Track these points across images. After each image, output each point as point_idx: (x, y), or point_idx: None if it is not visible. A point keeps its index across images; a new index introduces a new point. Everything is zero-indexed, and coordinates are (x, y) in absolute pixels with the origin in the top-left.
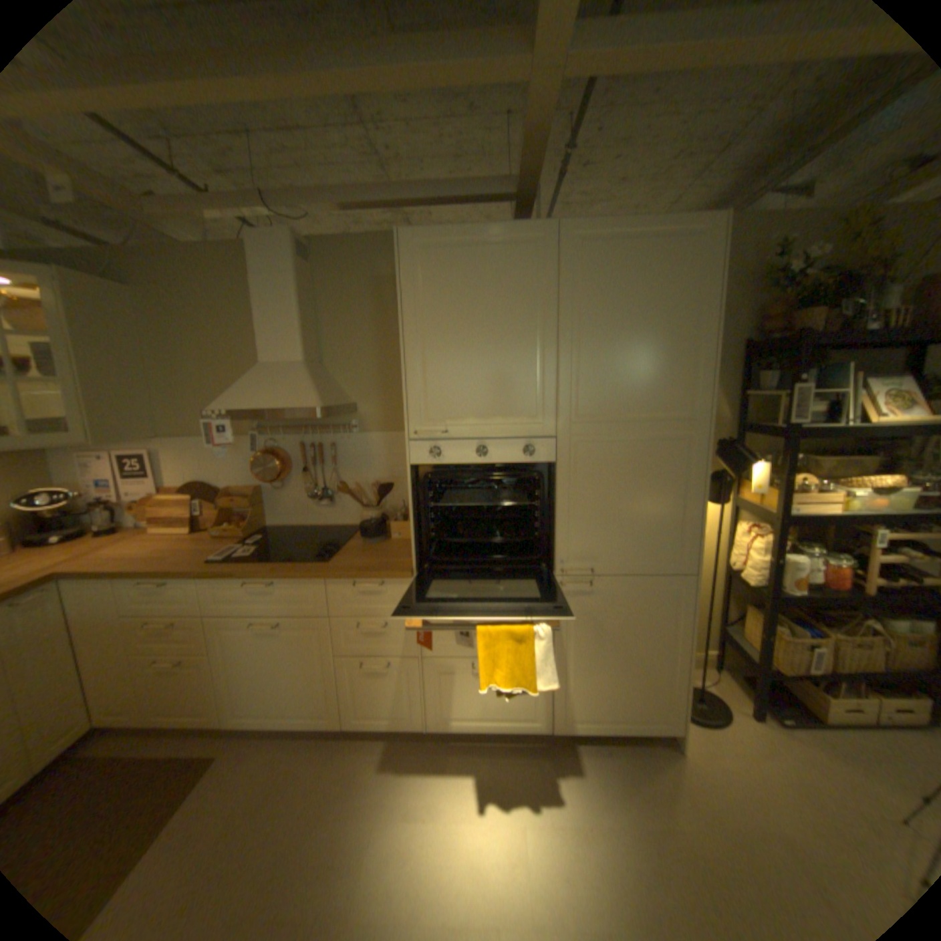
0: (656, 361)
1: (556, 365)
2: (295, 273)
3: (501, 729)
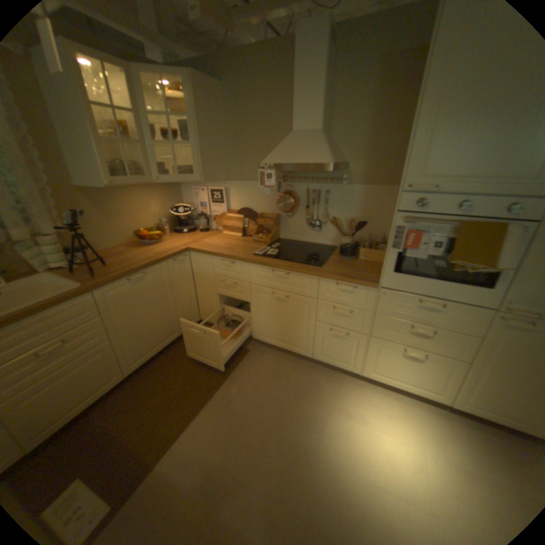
0: None
1: None
2: (327, 55)
3: (413, 390)
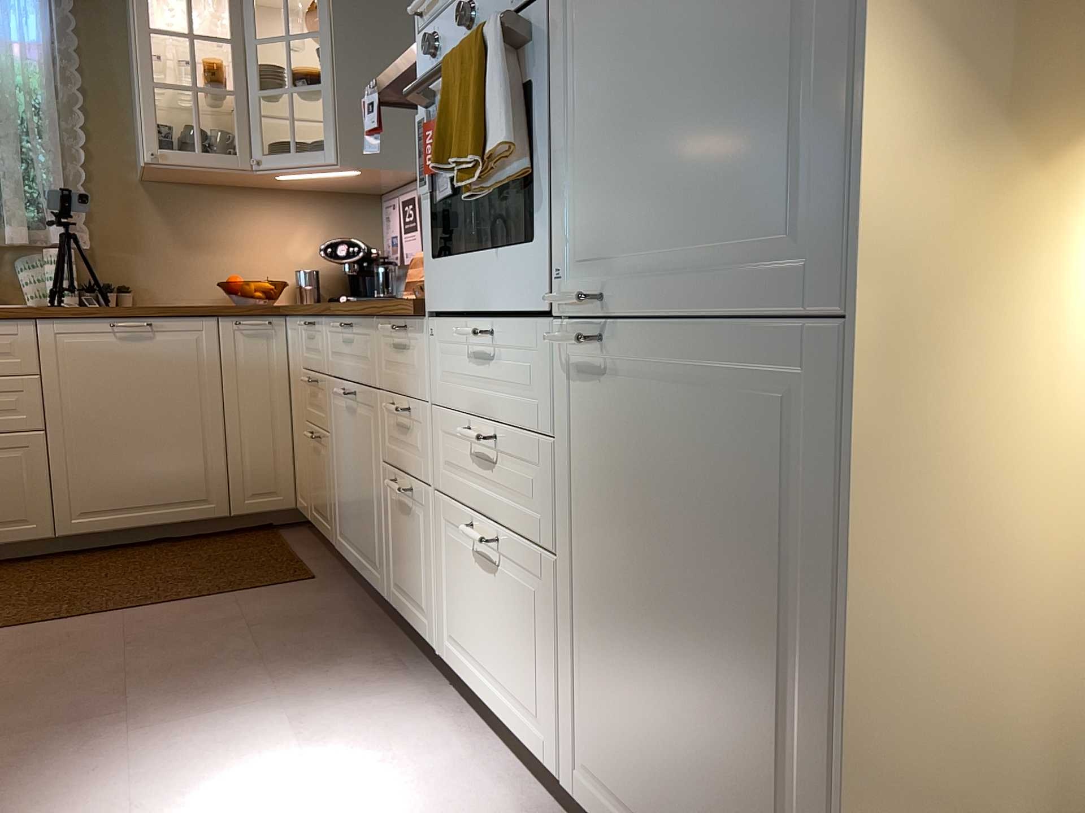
0: None
1: None
2: None
3: (505, 715)
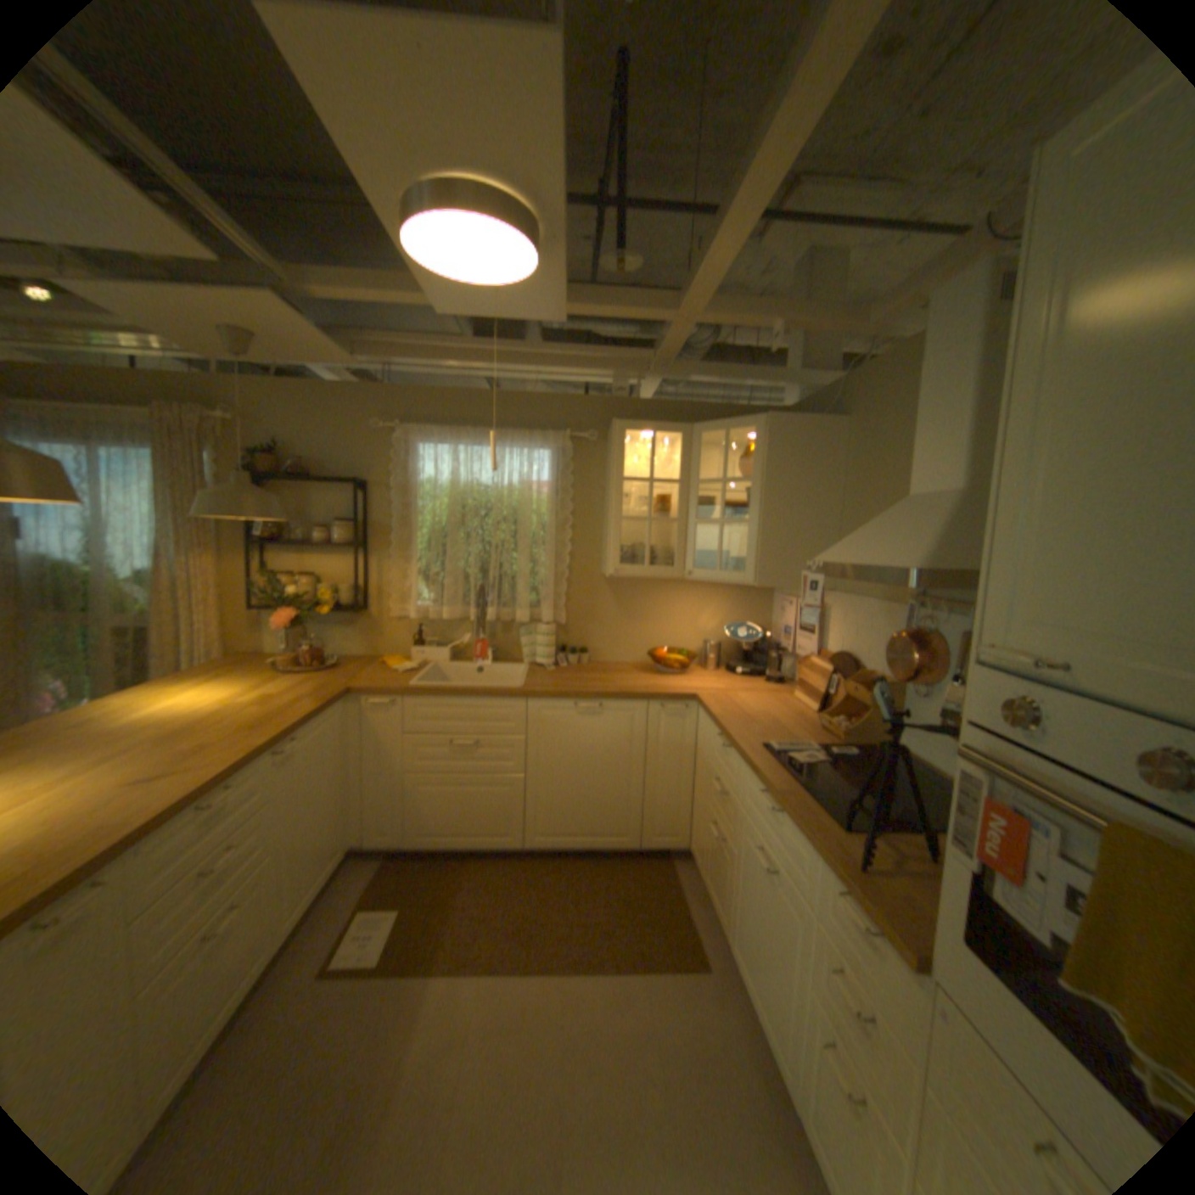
0: None
1: None
2: (988, 334)
3: None
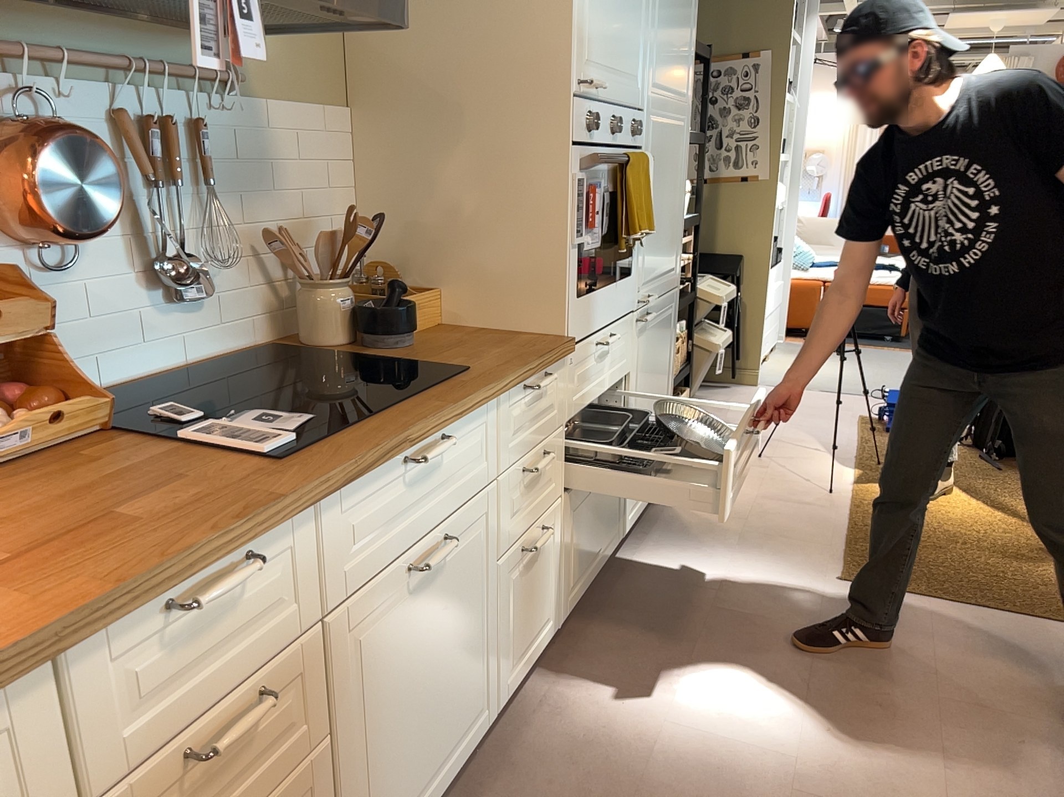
0: (682, 28)
1: (651, 9)
2: None
3: (601, 560)
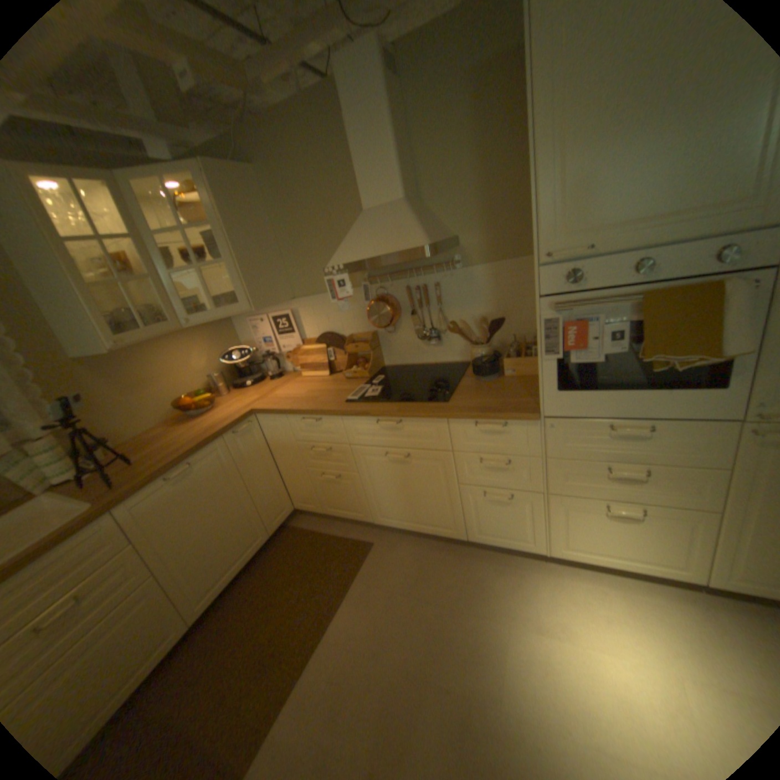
0: None
1: None
2: (386, 90)
3: (638, 568)
